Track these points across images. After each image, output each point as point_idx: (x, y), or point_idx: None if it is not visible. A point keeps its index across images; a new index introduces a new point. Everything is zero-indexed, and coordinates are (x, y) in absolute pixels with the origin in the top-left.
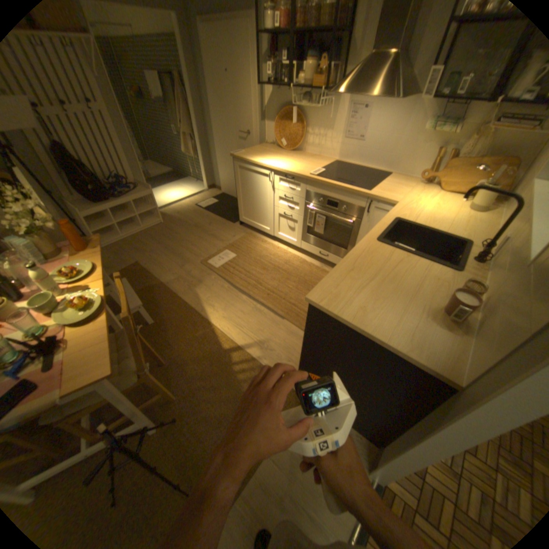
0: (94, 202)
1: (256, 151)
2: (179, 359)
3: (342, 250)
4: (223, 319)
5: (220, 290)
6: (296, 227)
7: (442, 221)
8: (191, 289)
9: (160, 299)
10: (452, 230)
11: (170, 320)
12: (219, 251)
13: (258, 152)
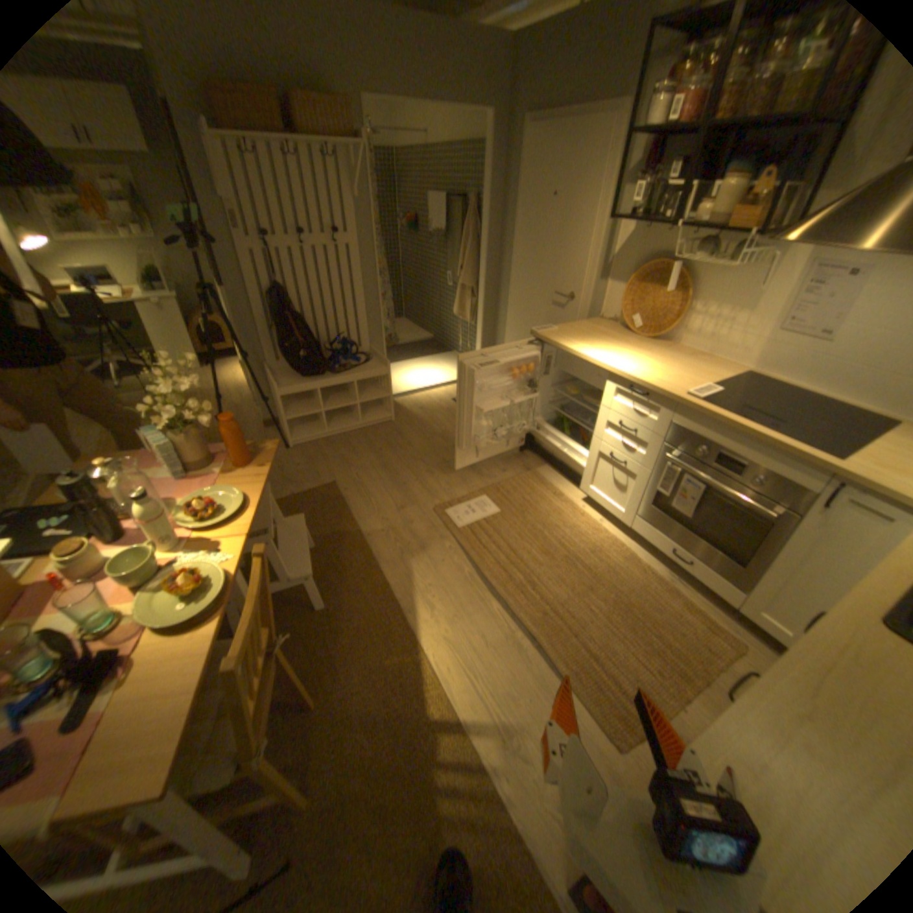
0: (303, 375)
1: (580, 330)
2: (343, 708)
3: (734, 565)
4: (444, 643)
5: (454, 576)
6: (631, 486)
7: None
8: (405, 558)
9: (348, 564)
10: None
11: (352, 612)
12: (471, 495)
13: (584, 332)
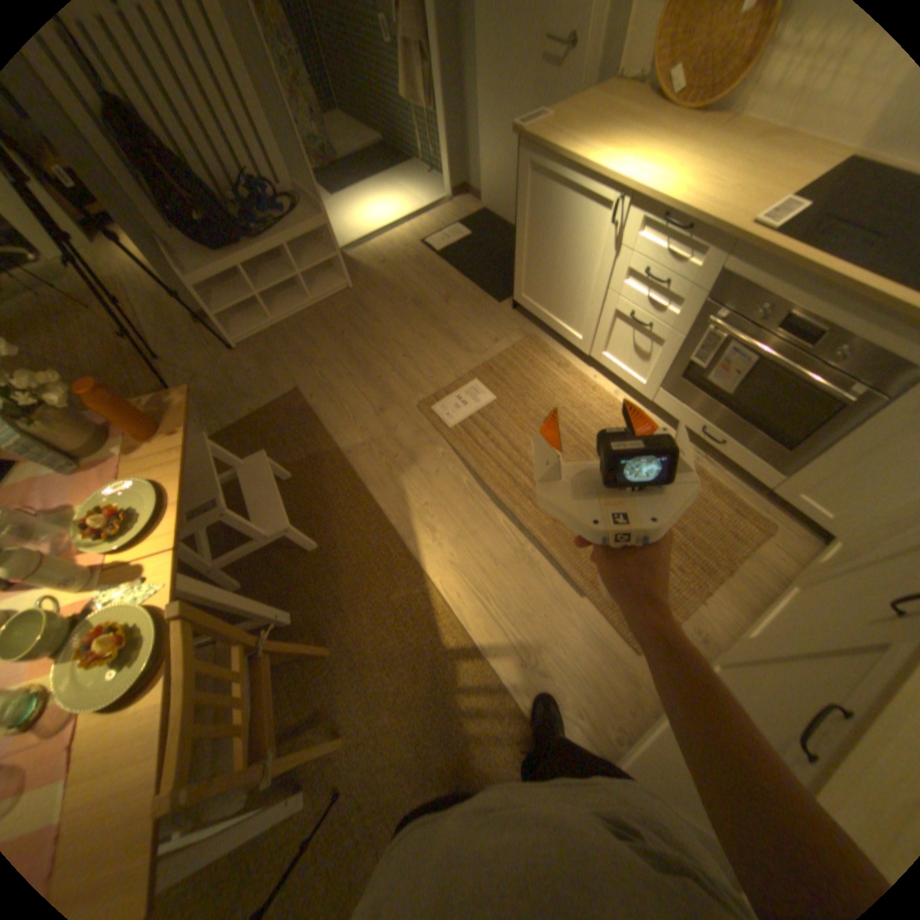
0: (212, 246)
1: (590, 110)
2: (358, 650)
3: (778, 446)
4: (450, 567)
5: (453, 489)
6: (656, 354)
7: None
8: (394, 475)
9: (332, 491)
10: None
11: (348, 547)
12: (460, 382)
13: (595, 115)
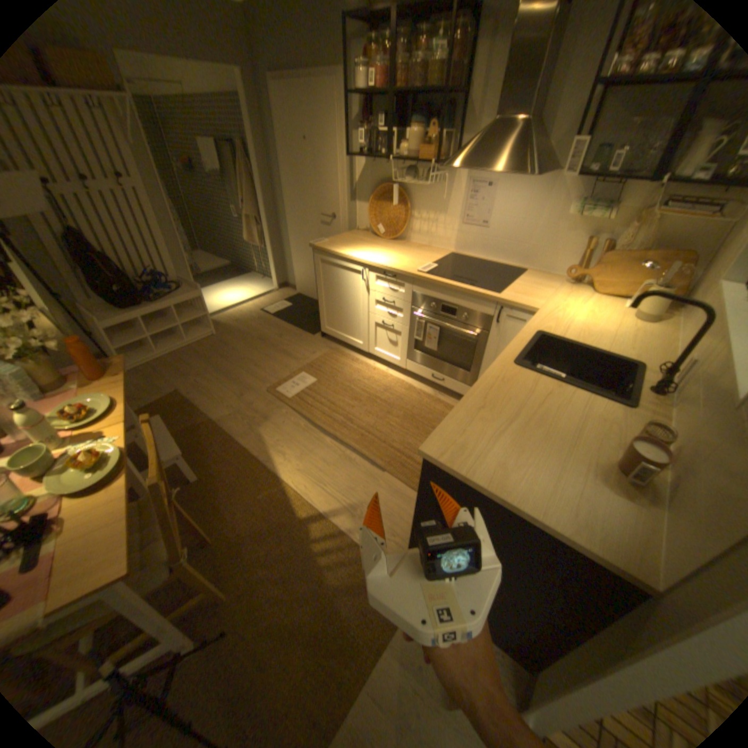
0: (120, 308)
1: (344, 240)
2: (234, 535)
3: (464, 373)
4: (297, 473)
5: (294, 430)
6: (399, 341)
7: (600, 336)
8: (253, 429)
9: (207, 445)
10: (615, 348)
11: (222, 475)
12: (293, 374)
13: (347, 241)
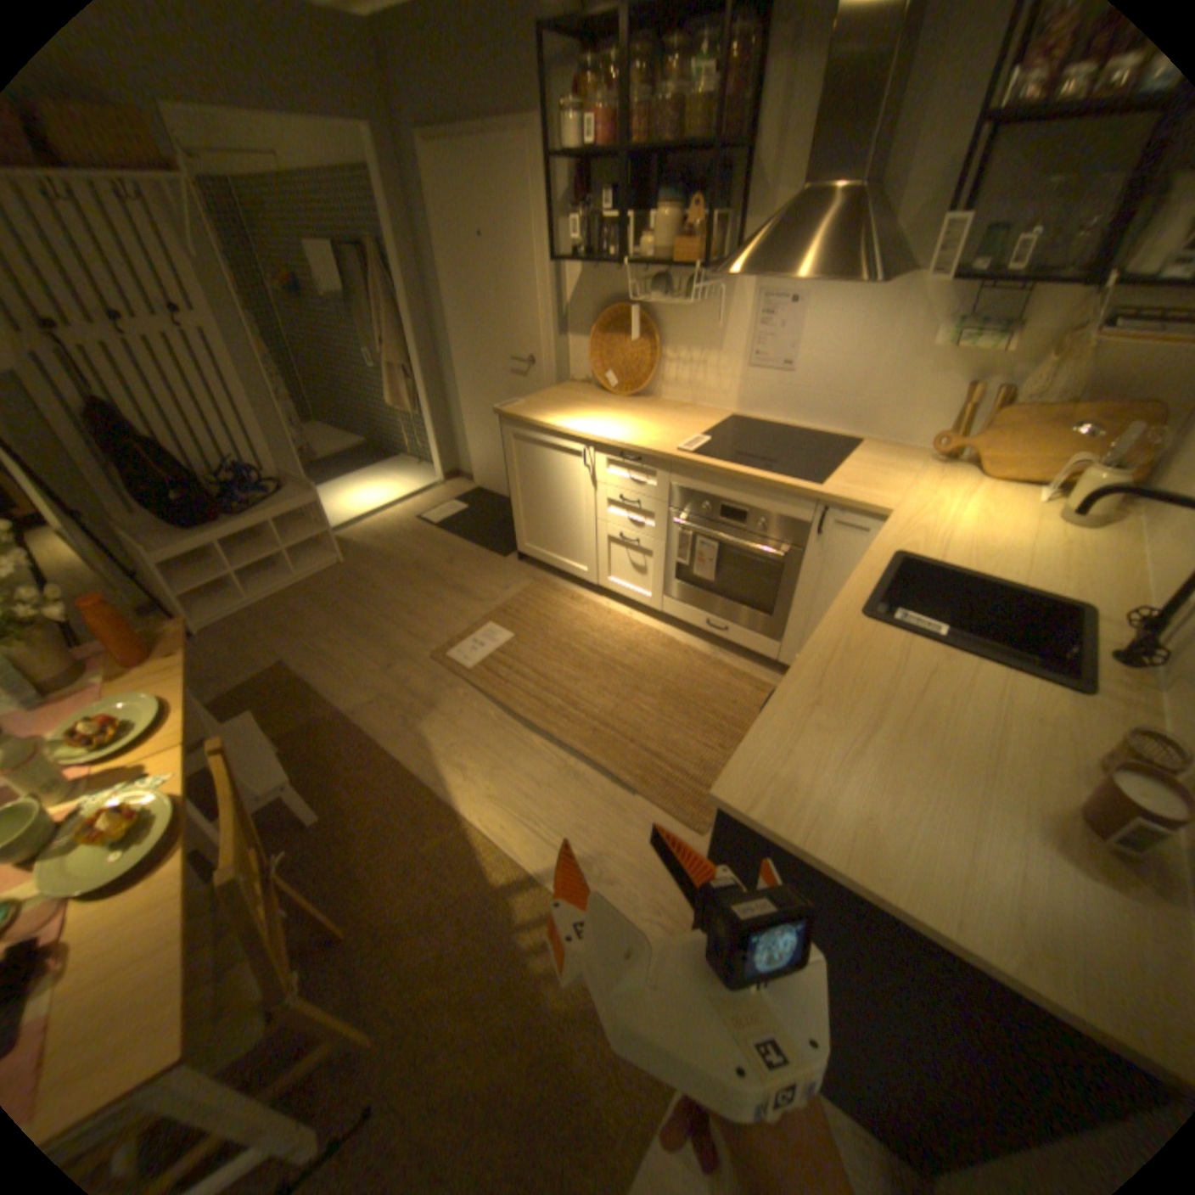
0: (182, 527)
1: (551, 399)
2: (382, 922)
3: (761, 617)
4: (487, 802)
5: (479, 725)
6: (649, 565)
7: (1006, 556)
8: (410, 726)
9: (333, 757)
10: (1036, 579)
11: (359, 811)
12: (474, 627)
13: (556, 402)
